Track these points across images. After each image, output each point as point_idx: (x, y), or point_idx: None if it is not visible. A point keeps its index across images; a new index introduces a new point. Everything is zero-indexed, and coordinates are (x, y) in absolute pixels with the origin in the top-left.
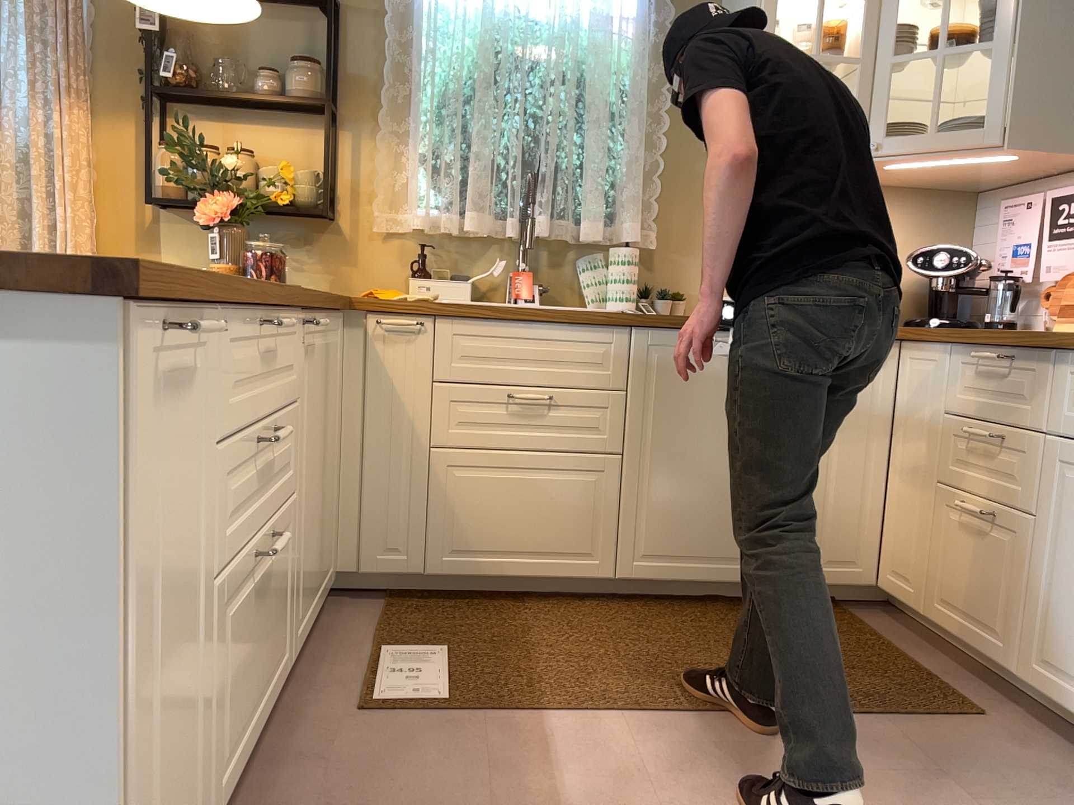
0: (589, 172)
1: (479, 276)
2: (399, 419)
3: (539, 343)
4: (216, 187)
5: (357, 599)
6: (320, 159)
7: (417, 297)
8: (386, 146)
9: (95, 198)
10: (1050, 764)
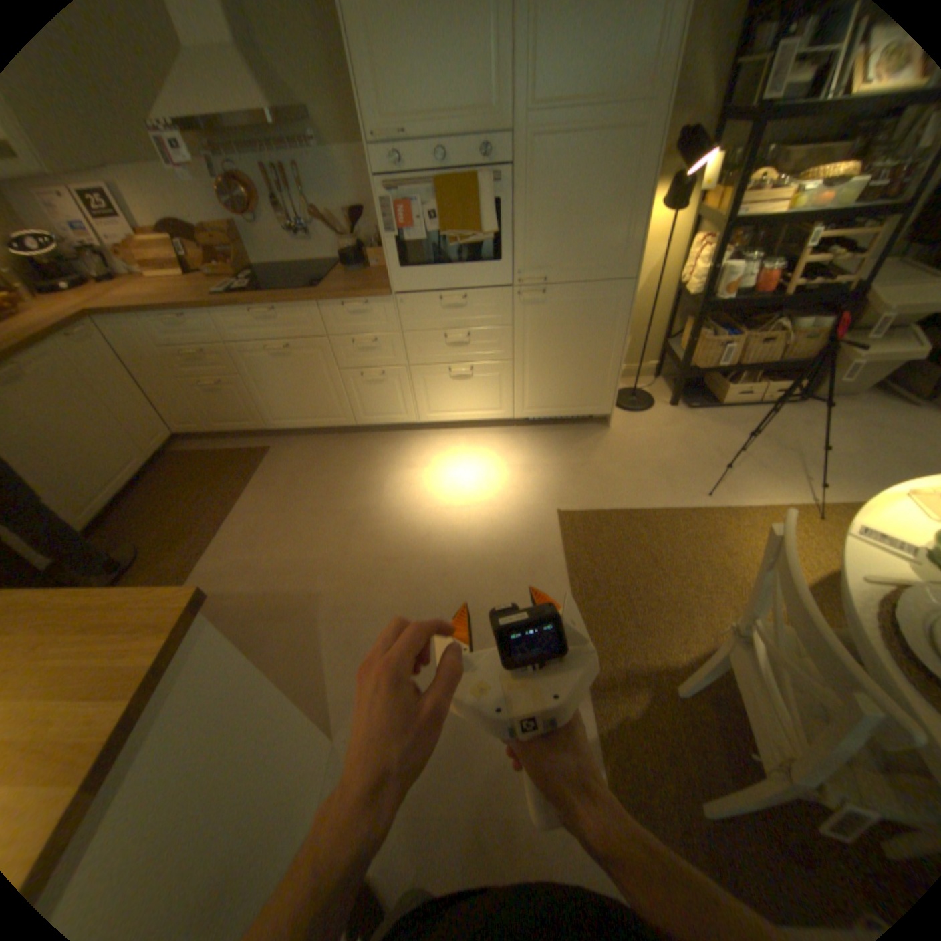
0: None
1: None
2: None
3: None
4: None
5: None
6: None
7: None
8: None
9: None
10: (298, 446)
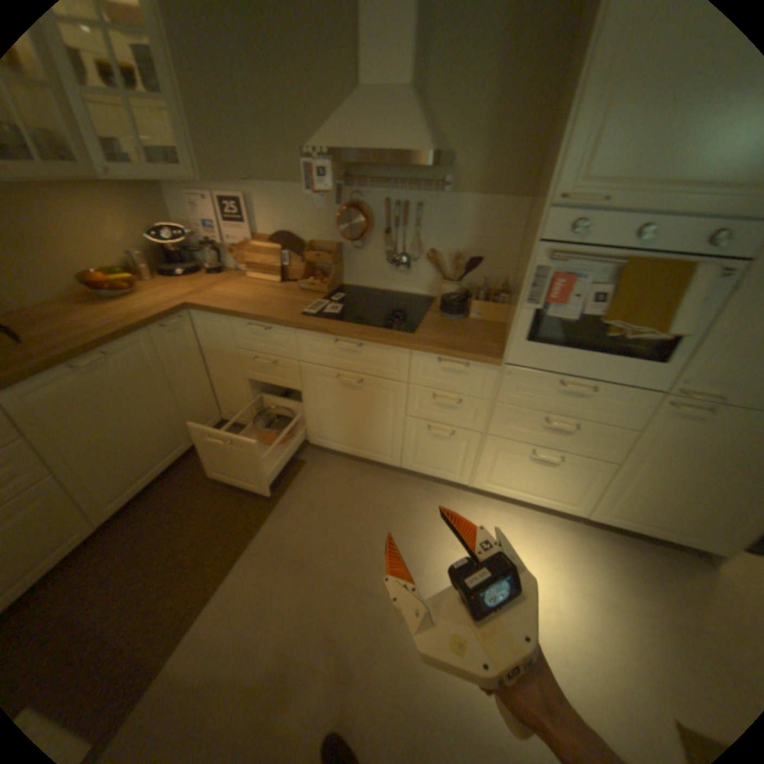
0: None
1: None
2: None
3: None
4: None
5: None
6: None
7: None
8: None
9: None
10: (333, 469)
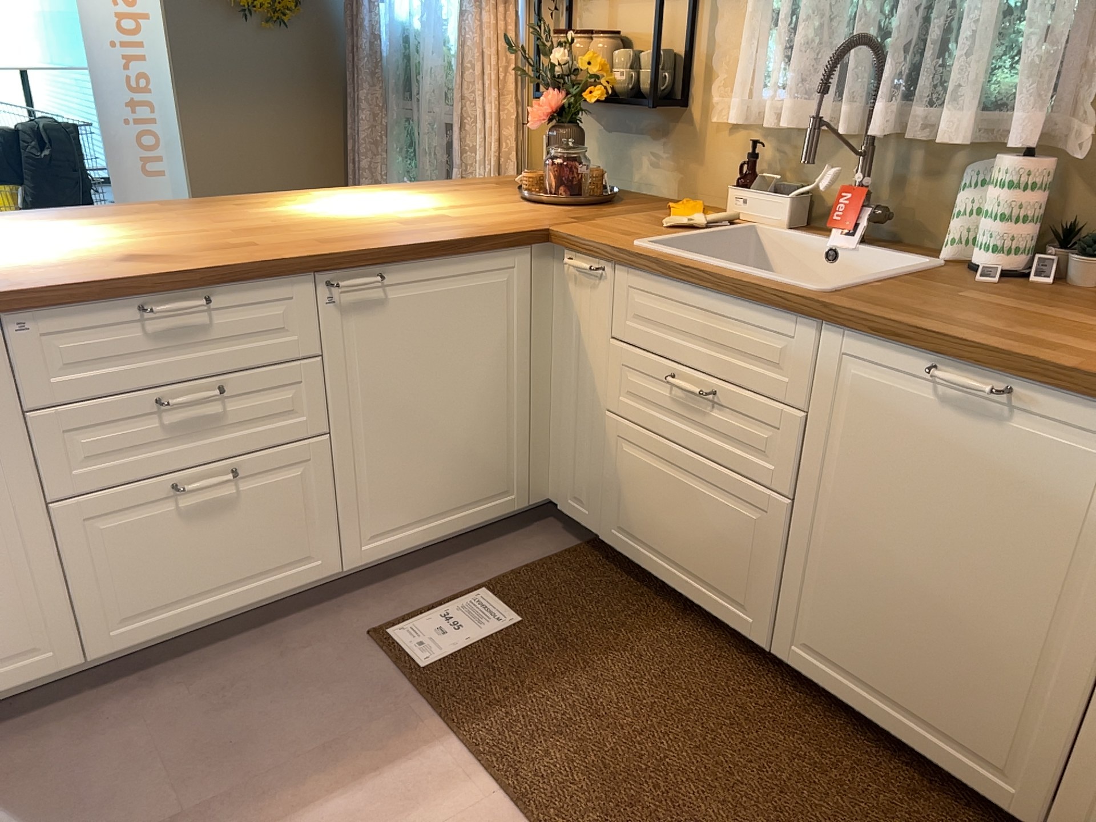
0: (969, 25)
1: (801, 192)
2: (585, 370)
3: (709, 318)
4: (552, 84)
5: (564, 531)
6: (677, 32)
7: (731, 213)
8: (731, 10)
9: (513, 92)
10: None
